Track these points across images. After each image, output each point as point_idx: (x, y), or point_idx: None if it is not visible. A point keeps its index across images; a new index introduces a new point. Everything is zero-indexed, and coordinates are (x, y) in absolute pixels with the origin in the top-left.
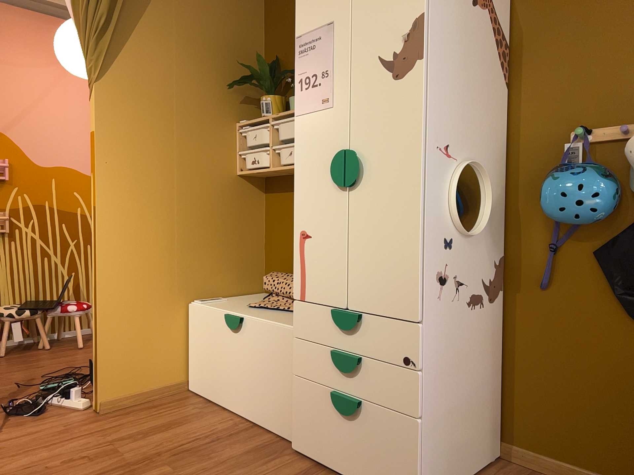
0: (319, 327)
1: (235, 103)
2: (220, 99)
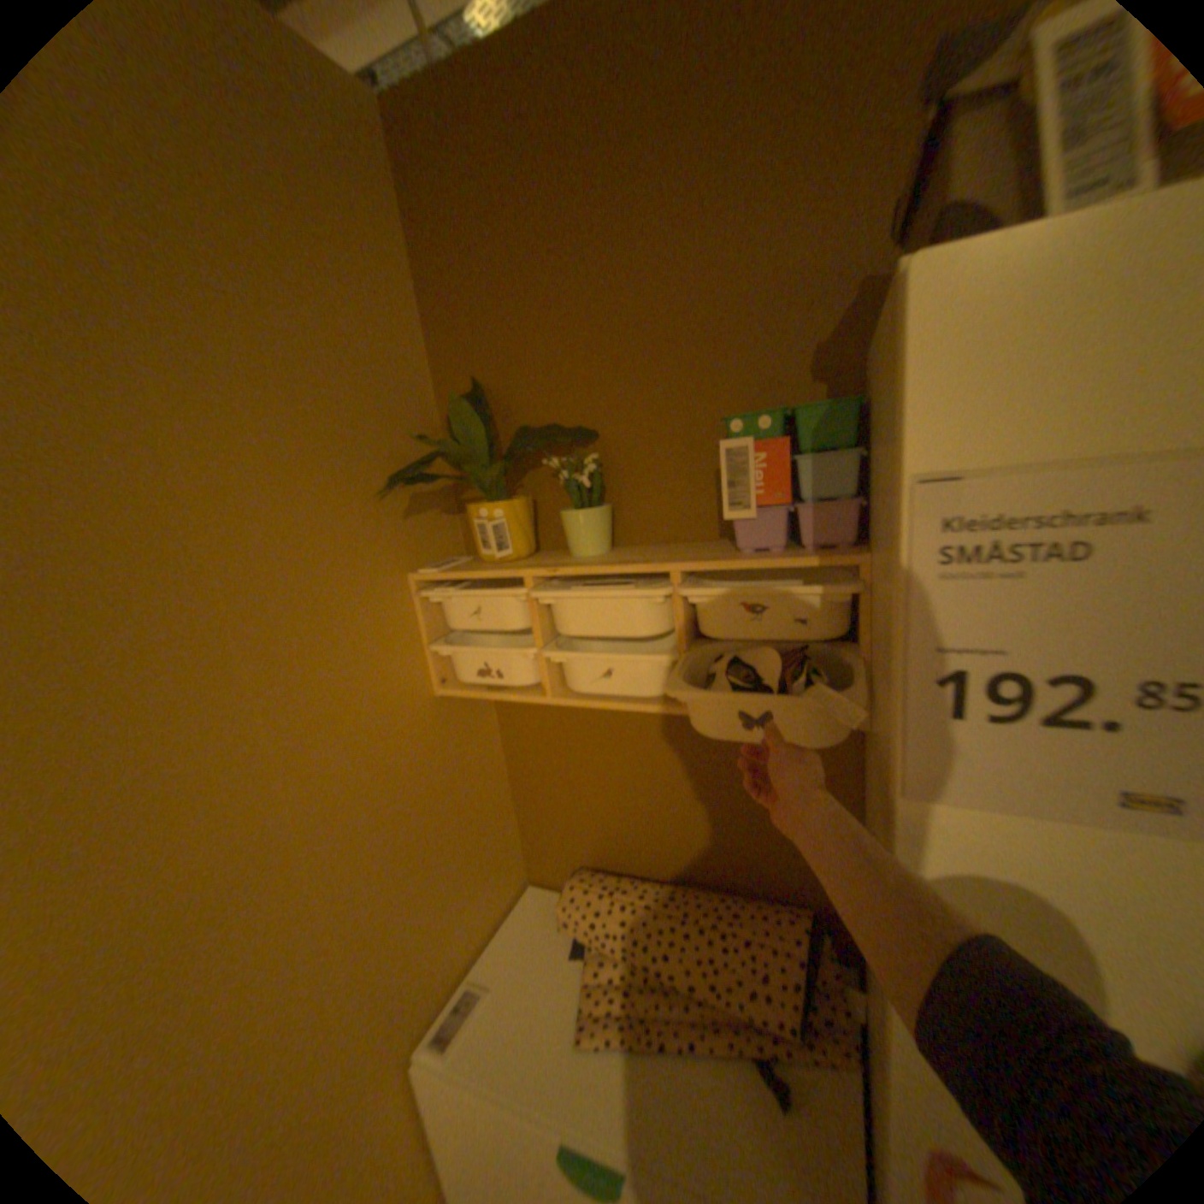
0: None
1: (395, 520)
2: (356, 527)
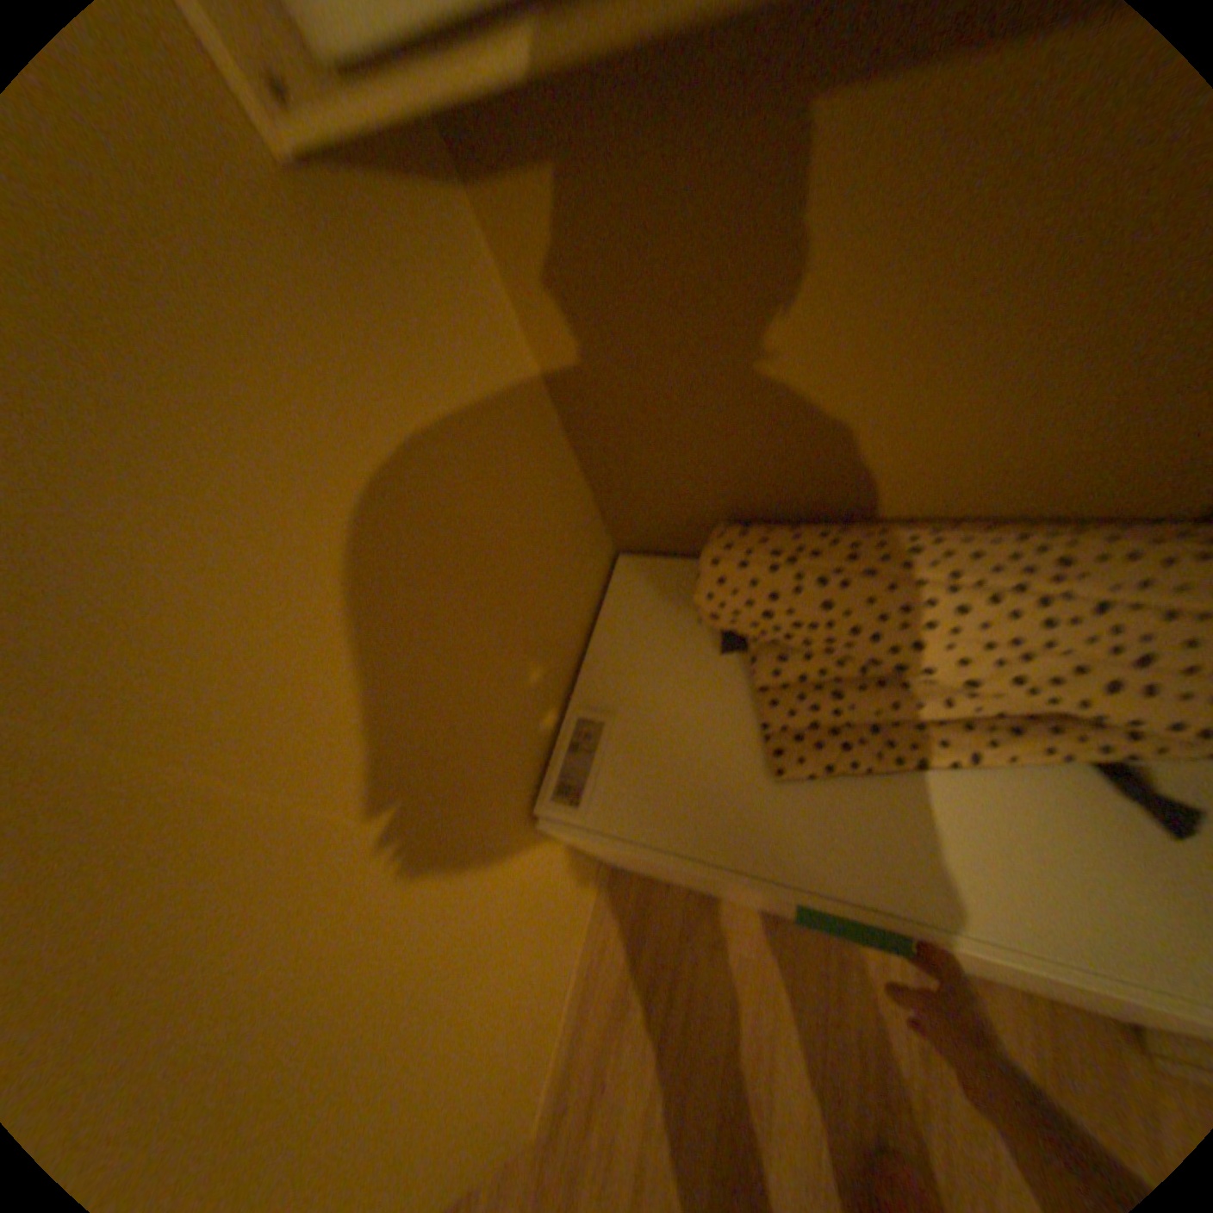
0: None
1: None
2: None
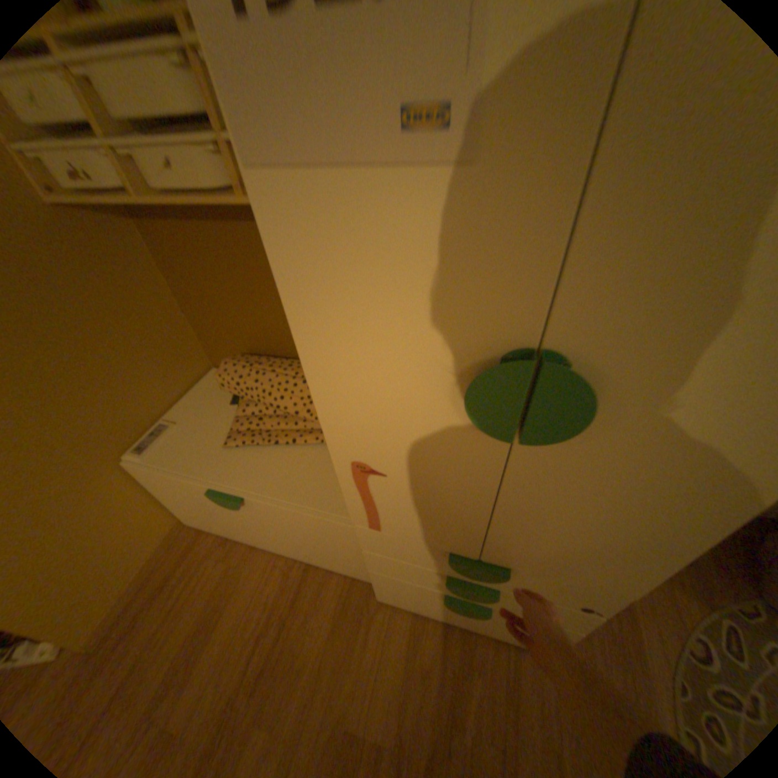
0: (415, 554)
1: None
2: None
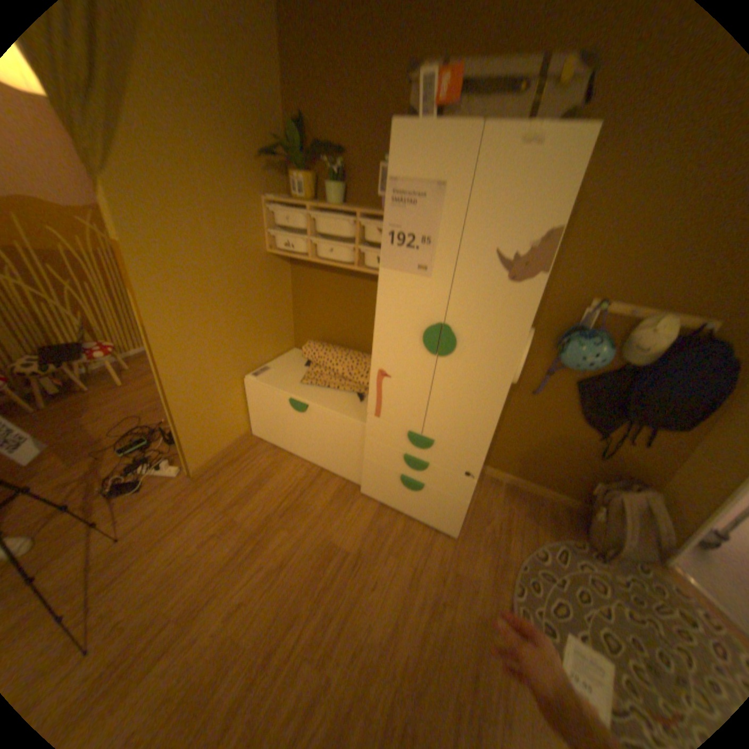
0: (392, 437)
1: (259, 172)
2: (244, 171)
